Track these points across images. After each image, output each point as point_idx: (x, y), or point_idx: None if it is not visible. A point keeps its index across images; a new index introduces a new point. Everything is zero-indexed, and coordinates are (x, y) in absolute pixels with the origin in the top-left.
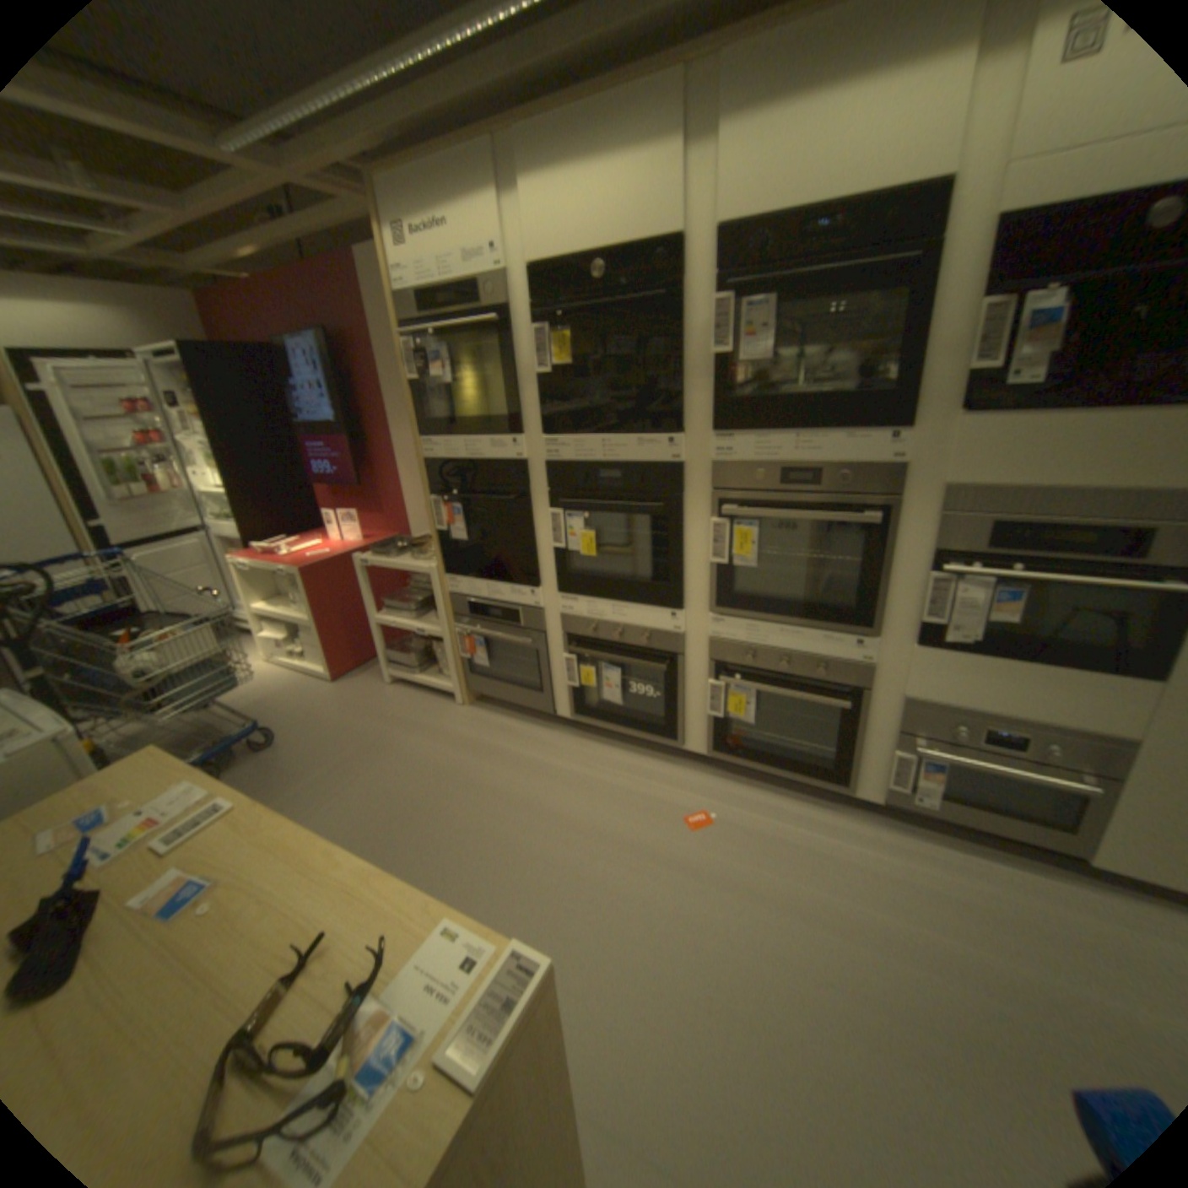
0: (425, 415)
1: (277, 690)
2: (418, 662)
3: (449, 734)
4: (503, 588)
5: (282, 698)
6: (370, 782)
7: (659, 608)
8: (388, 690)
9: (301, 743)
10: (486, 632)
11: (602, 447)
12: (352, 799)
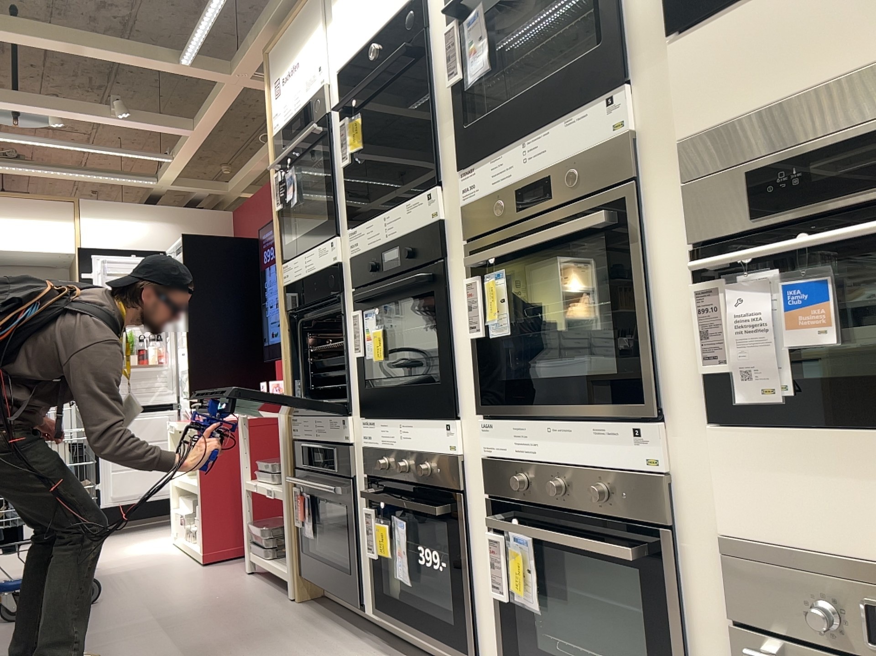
0: (285, 239)
1: (157, 562)
2: (272, 538)
3: (252, 620)
4: (324, 419)
5: (153, 569)
6: (131, 645)
7: (436, 418)
8: (244, 575)
9: (121, 603)
10: (312, 483)
11: (383, 222)
12: (99, 654)
